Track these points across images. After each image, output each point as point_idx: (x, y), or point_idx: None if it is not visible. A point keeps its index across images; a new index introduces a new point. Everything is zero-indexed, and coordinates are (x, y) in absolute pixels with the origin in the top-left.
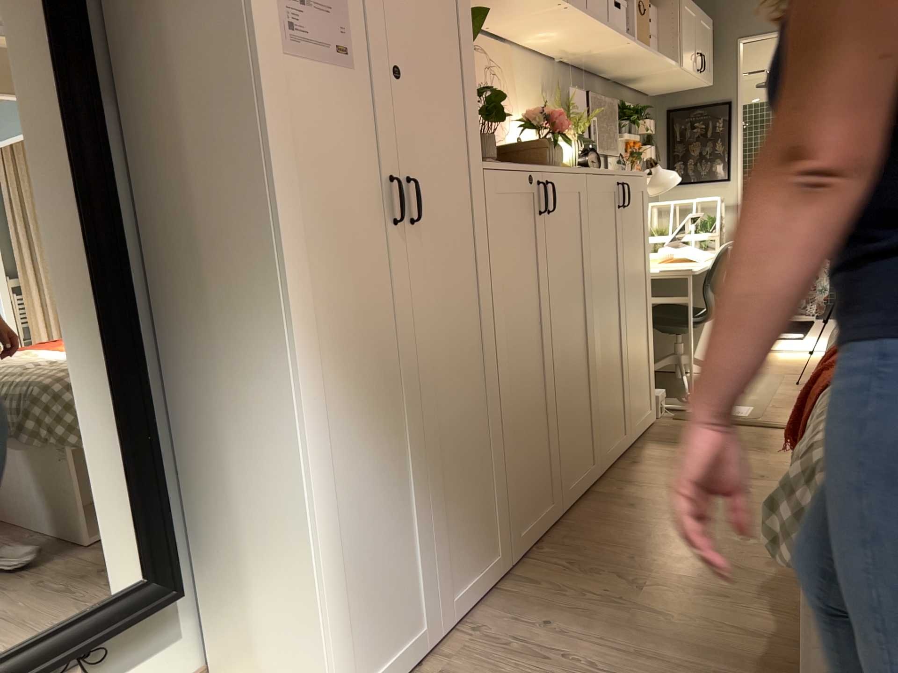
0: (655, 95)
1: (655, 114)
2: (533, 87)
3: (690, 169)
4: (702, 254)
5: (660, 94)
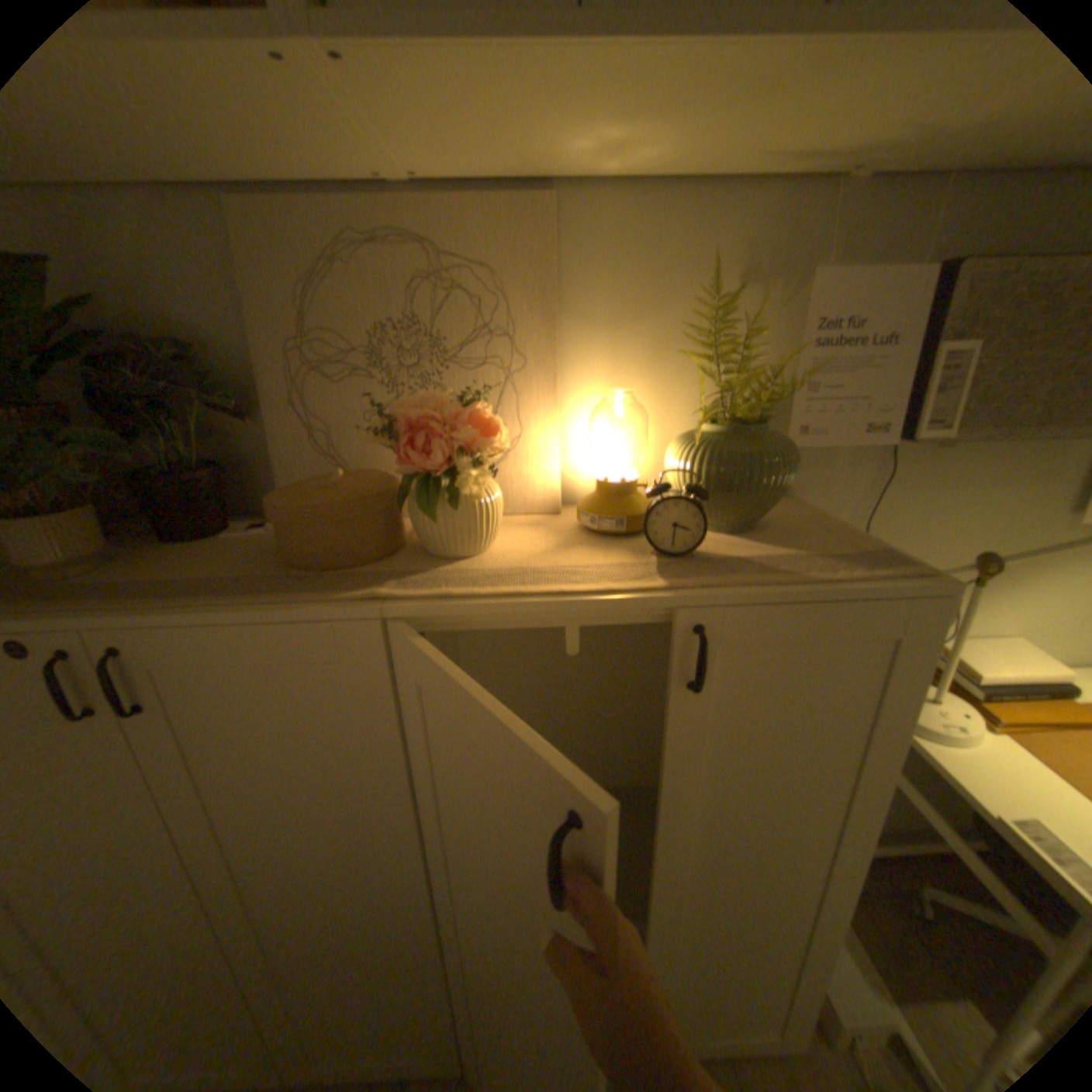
0: None
1: None
2: (690, 276)
3: None
4: None
5: None
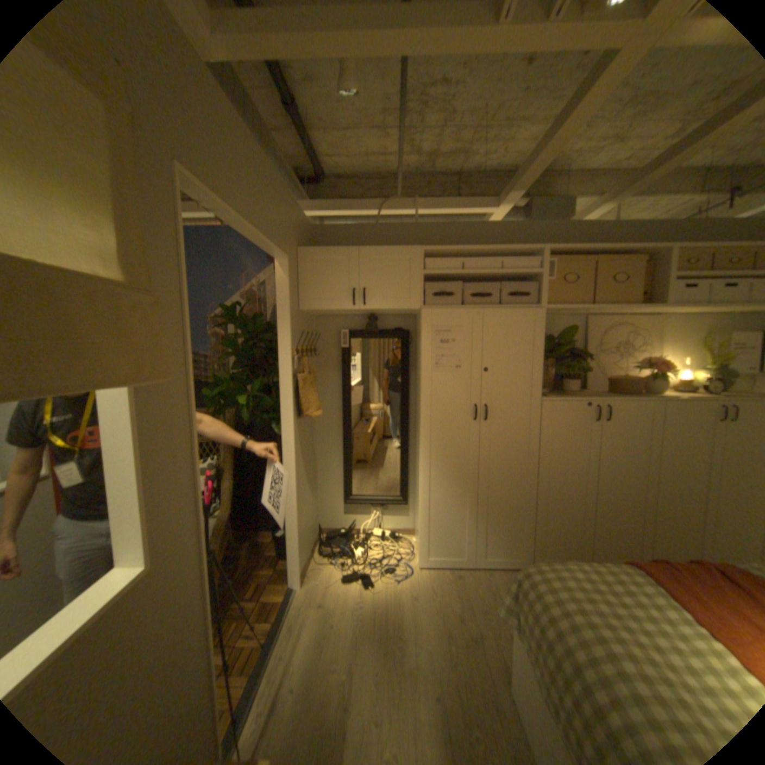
0: None
1: None
2: (694, 334)
3: None
4: None
5: None
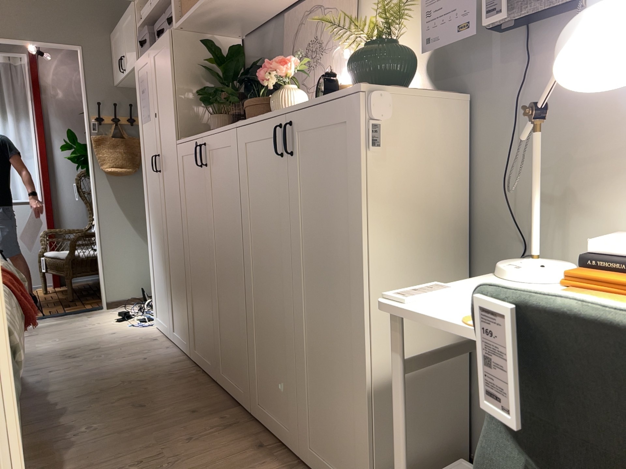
0: None
1: None
2: None
3: None
4: None
5: None
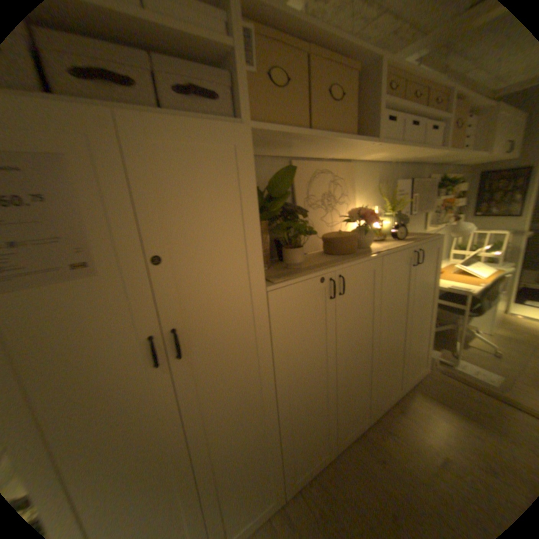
0: (473, 164)
1: (472, 175)
2: (371, 182)
3: (491, 207)
4: (485, 270)
5: (476, 163)
